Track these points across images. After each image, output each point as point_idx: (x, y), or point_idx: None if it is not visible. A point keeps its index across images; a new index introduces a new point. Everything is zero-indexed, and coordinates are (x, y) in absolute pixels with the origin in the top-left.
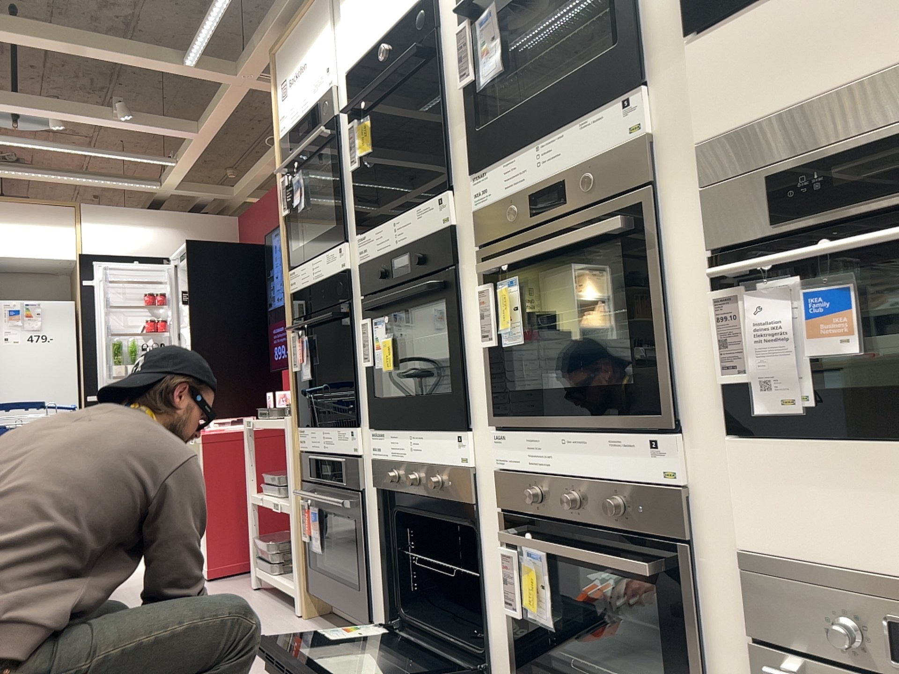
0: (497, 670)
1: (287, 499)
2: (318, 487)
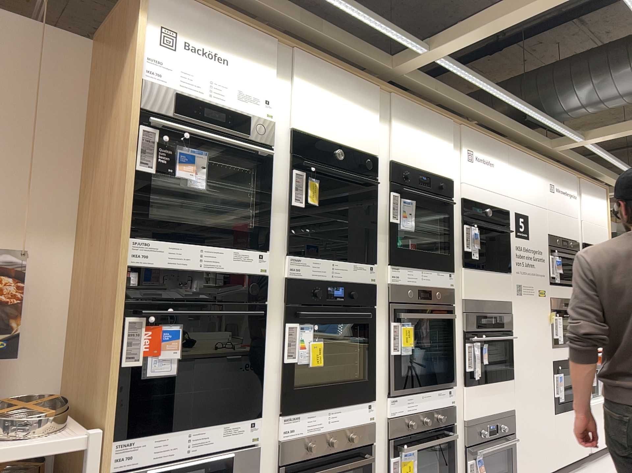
0: None
1: None
2: None
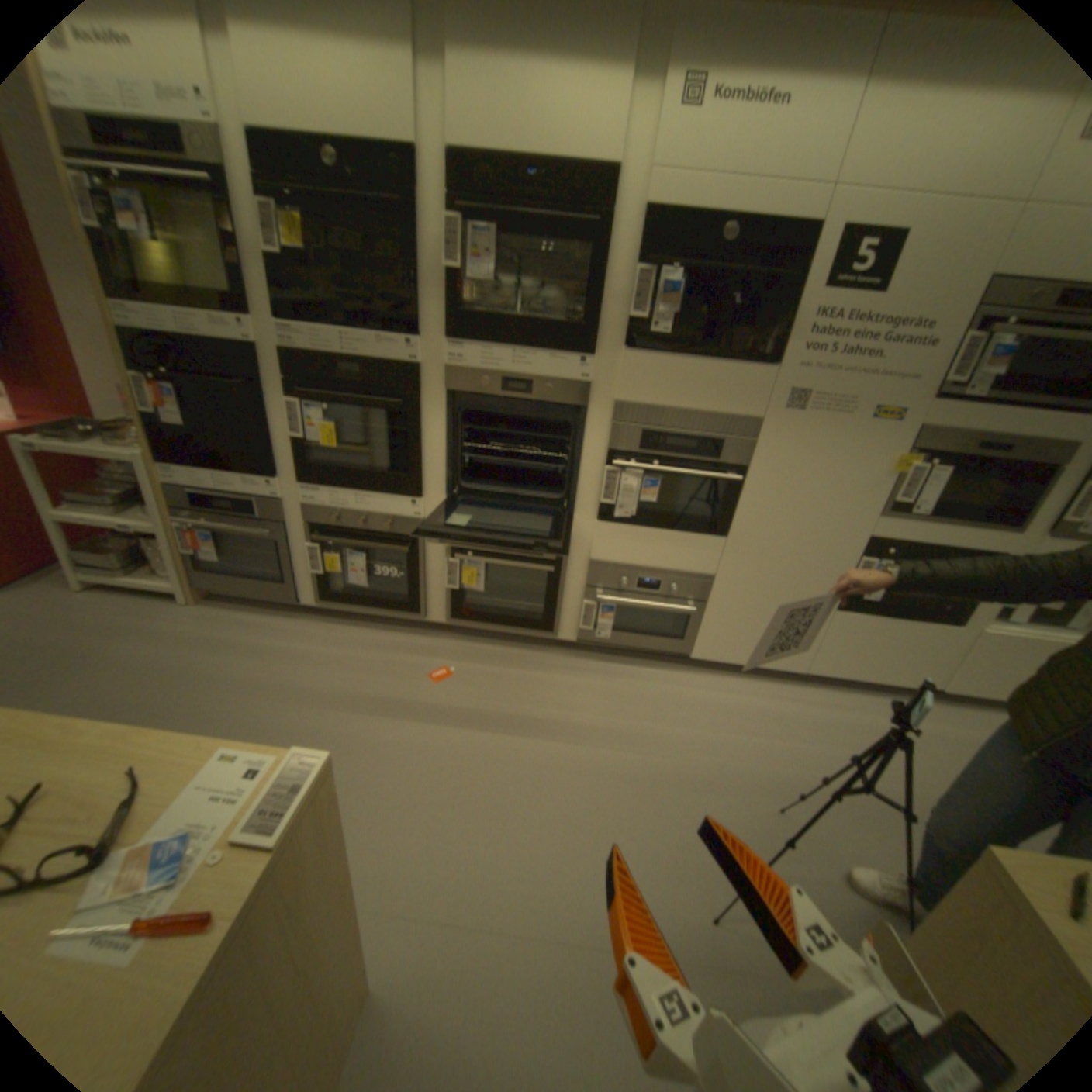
0: (428, 611)
1: (126, 519)
2: (196, 513)
